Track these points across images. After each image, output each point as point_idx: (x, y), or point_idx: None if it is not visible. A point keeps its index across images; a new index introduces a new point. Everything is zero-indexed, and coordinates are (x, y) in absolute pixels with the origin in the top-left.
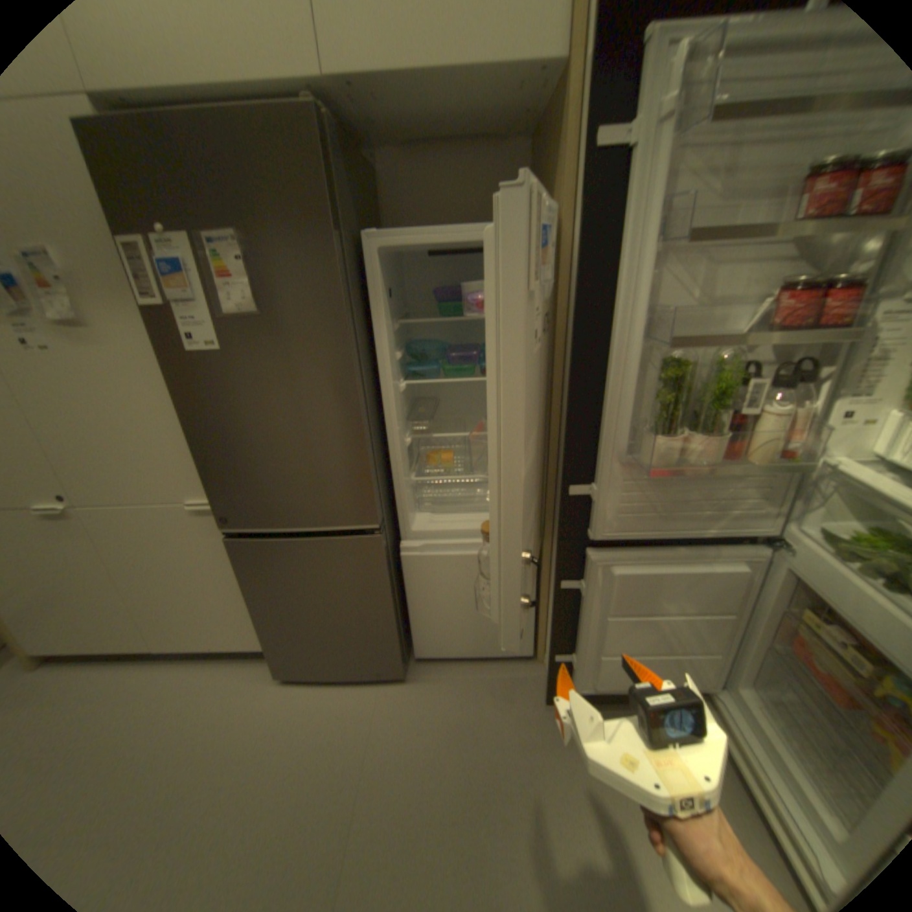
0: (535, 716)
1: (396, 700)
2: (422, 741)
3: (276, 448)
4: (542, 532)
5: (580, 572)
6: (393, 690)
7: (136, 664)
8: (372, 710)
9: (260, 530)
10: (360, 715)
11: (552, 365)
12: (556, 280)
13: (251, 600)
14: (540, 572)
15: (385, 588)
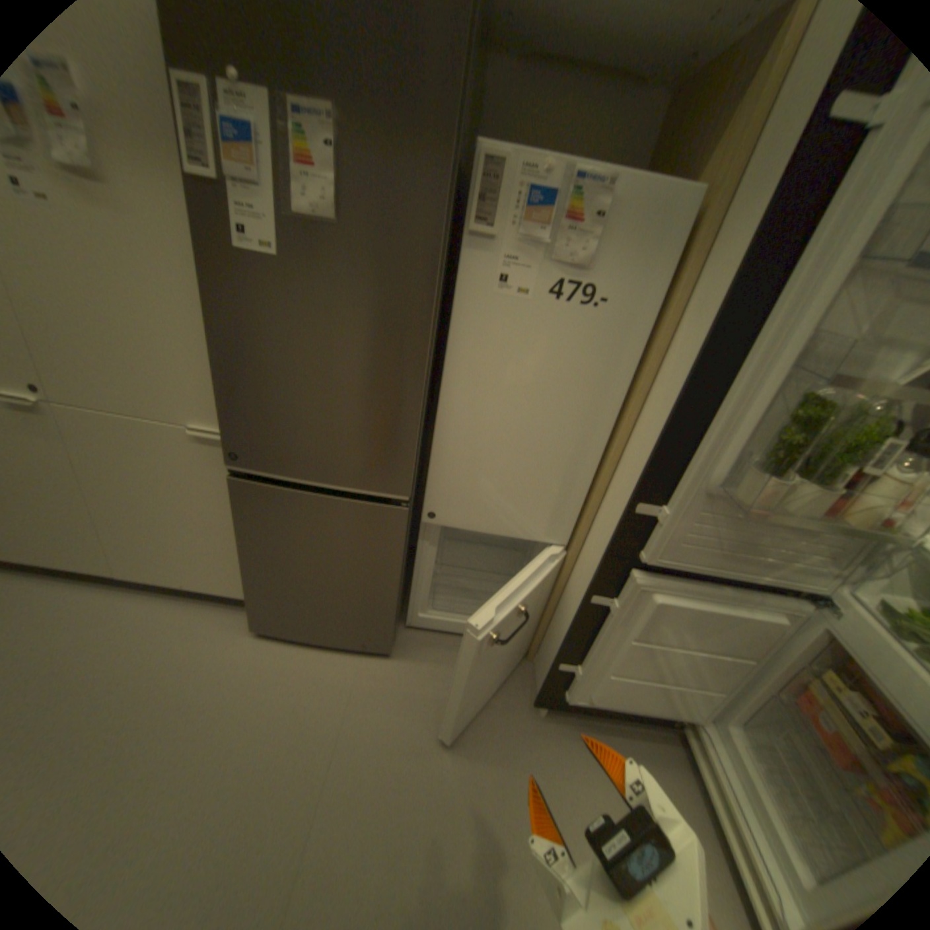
0: (519, 714)
1: (379, 674)
2: (402, 721)
3: (315, 389)
4: (573, 537)
5: (616, 590)
6: (376, 663)
7: (94, 586)
8: (353, 681)
9: (271, 475)
10: (340, 684)
11: (643, 365)
12: (682, 270)
13: (245, 547)
14: (557, 575)
15: (397, 563)
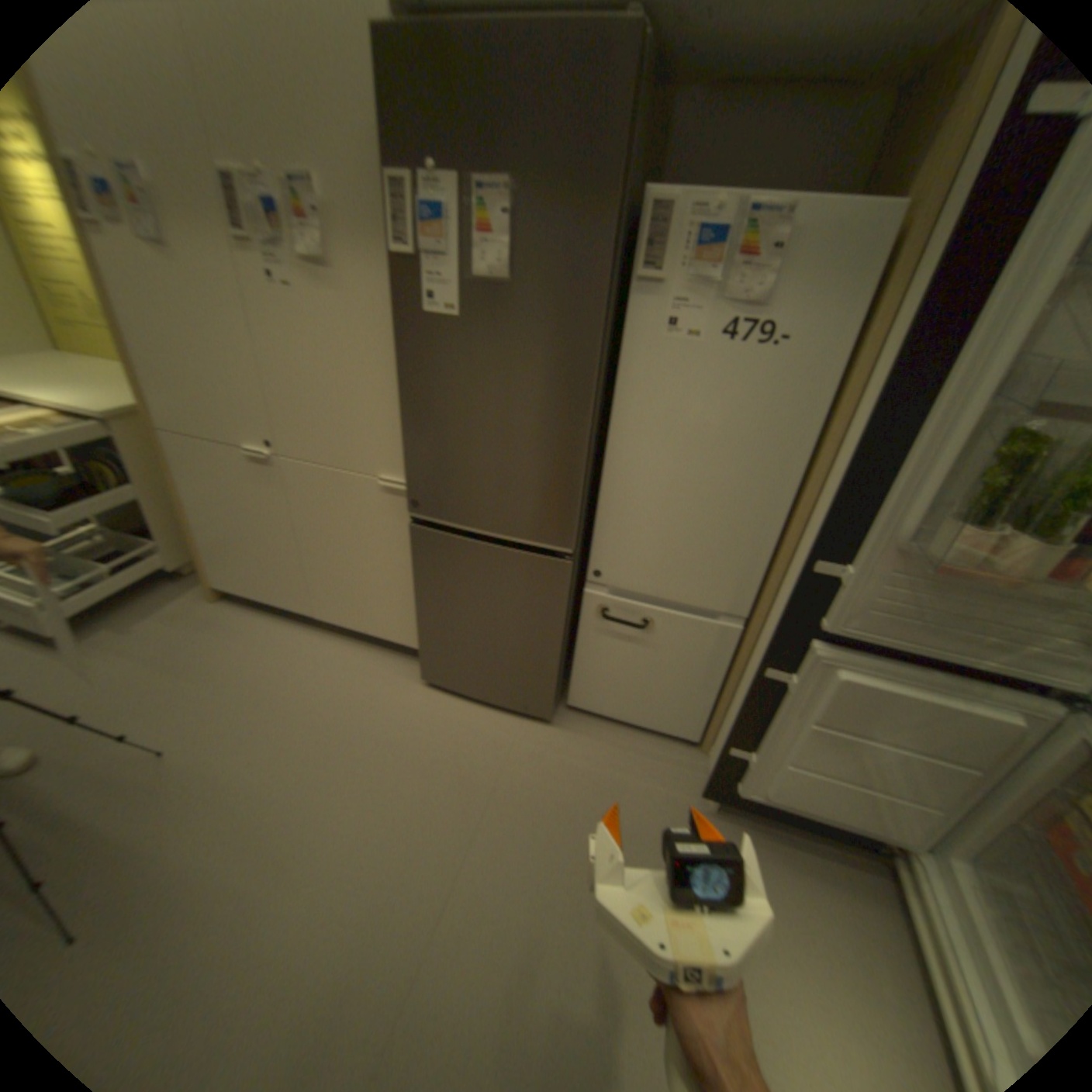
0: (685, 804)
1: (537, 739)
2: (557, 787)
3: (486, 439)
4: (755, 609)
5: (794, 665)
6: (536, 728)
7: (296, 625)
8: (512, 740)
9: (444, 524)
10: (499, 741)
11: (836, 409)
12: (881, 298)
13: (420, 594)
14: (737, 654)
15: (558, 620)
